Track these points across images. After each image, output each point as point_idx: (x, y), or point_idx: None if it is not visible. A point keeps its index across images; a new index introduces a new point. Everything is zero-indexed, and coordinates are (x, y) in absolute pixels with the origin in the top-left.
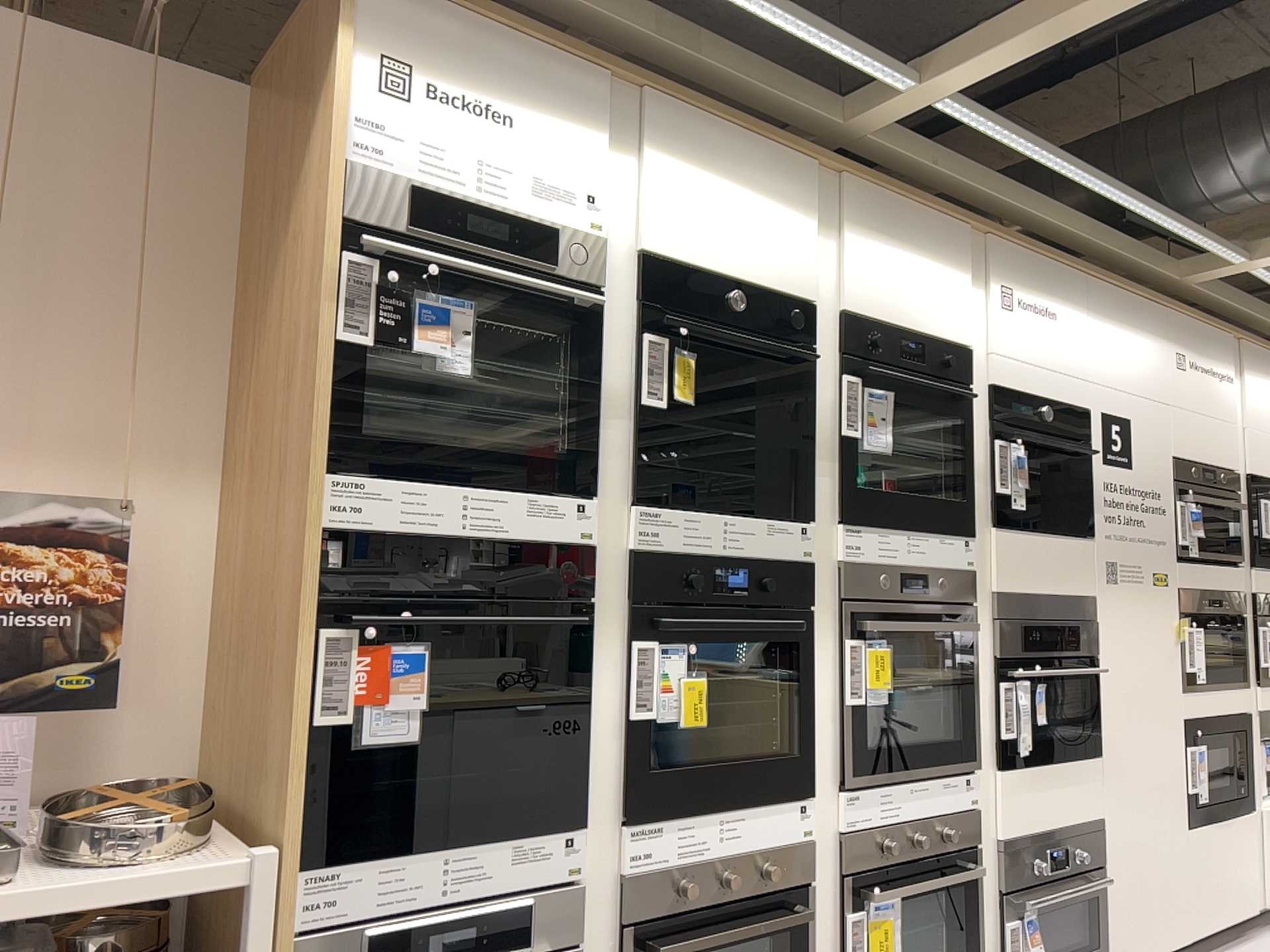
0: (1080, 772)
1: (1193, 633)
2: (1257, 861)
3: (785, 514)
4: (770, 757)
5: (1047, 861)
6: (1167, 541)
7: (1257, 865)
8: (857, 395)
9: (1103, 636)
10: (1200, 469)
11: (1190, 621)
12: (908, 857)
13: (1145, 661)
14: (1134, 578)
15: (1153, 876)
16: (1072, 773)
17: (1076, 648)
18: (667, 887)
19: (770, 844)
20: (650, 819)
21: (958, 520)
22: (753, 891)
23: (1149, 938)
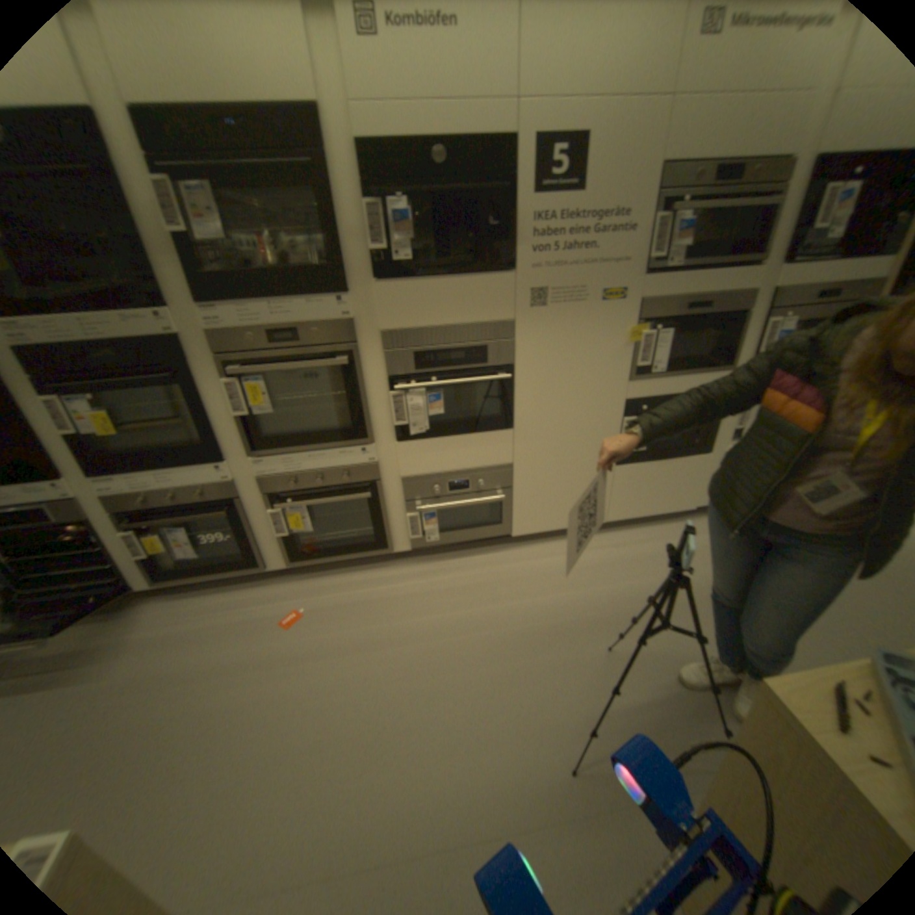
0: (485, 440)
1: (657, 336)
2: (703, 483)
3: (134, 305)
4: (183, 446)
5: (447, 487)
6: (635, 257)
7: (702, 485)
8: (165, 194)
9: (522, 351)
10: (718, 167)
11: (656, 326)
12: (313, 488)
13: (579, 364)
14: (574, 299)
15: (566, 493)
16: (475, 441)
17: (483, 363)
18: (126, 503)
19: (194, 485)
20: (99, 477)
21: (325, 282)
22: (190, 503)
23: (556, 522)
